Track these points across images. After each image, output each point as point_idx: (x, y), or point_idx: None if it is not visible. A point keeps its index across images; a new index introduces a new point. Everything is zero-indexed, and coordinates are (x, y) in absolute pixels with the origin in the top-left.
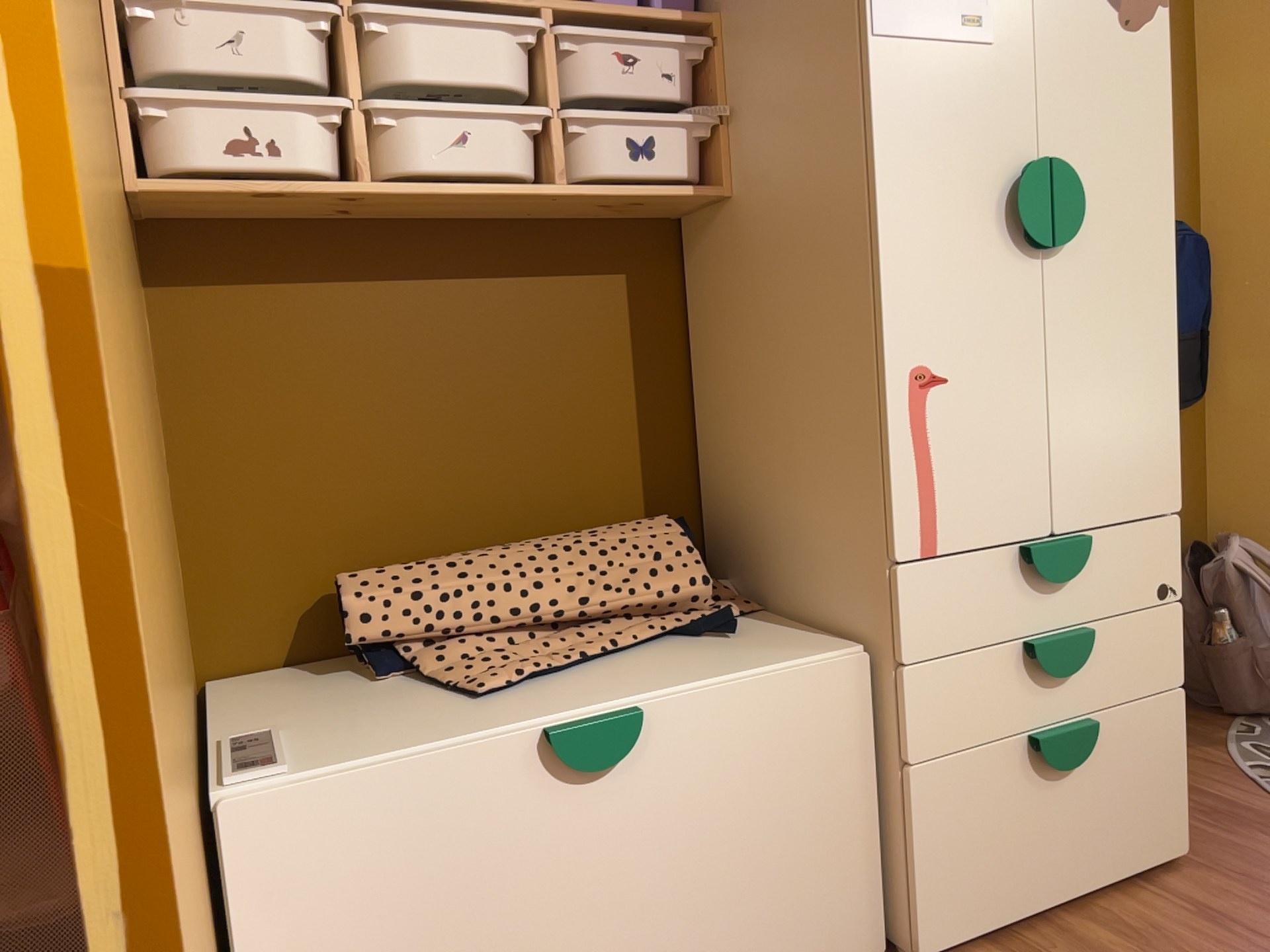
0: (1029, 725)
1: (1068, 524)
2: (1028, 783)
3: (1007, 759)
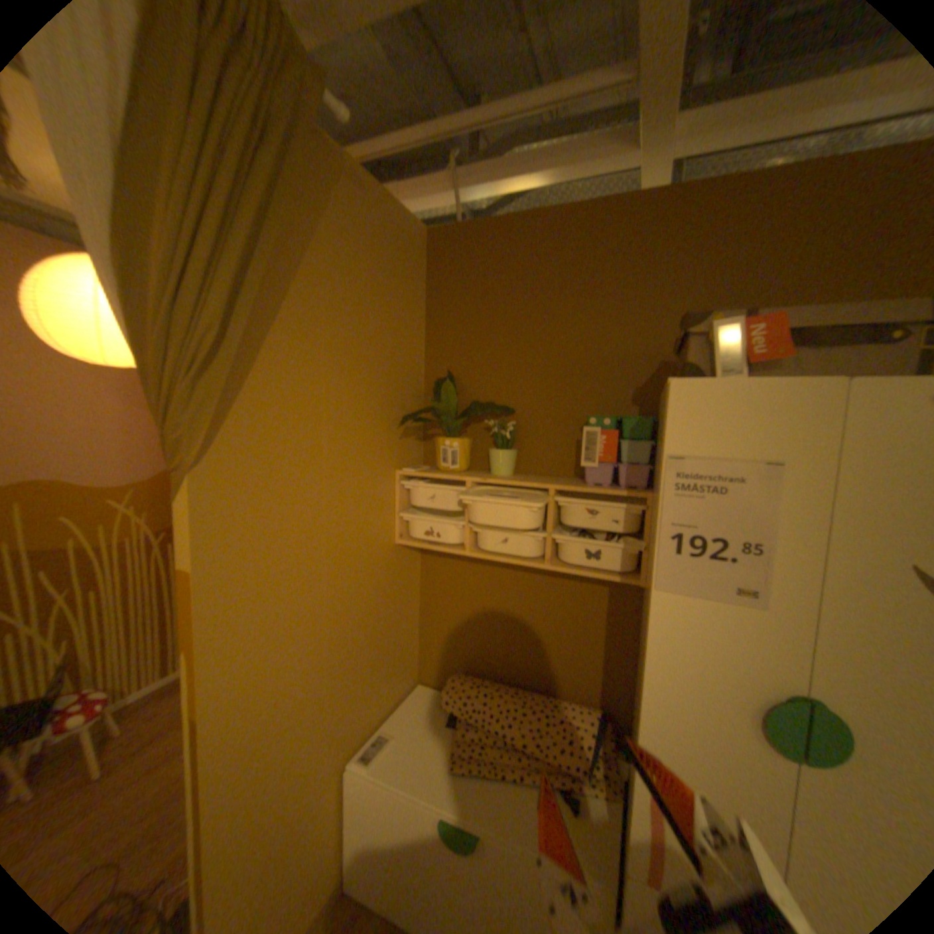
0: None
1: None
2: None
3: None
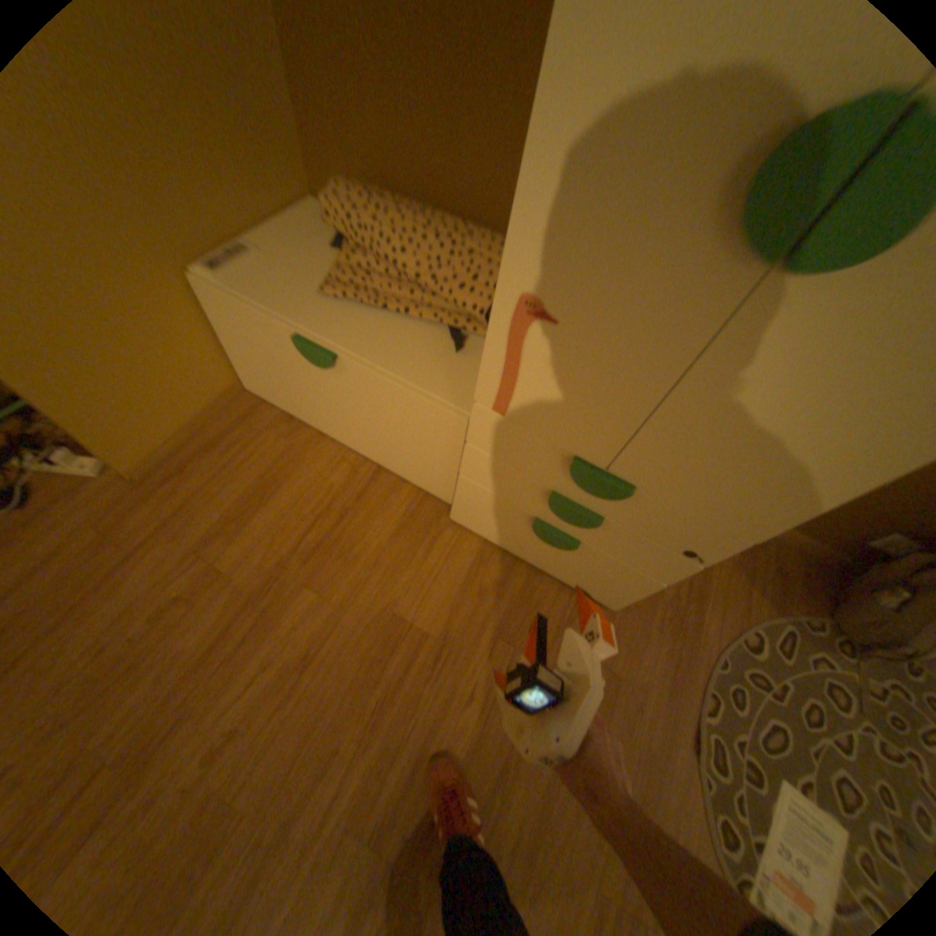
0: (535, 515)
1: (624, 475)
2: (525, 527)
3: (517, 513)
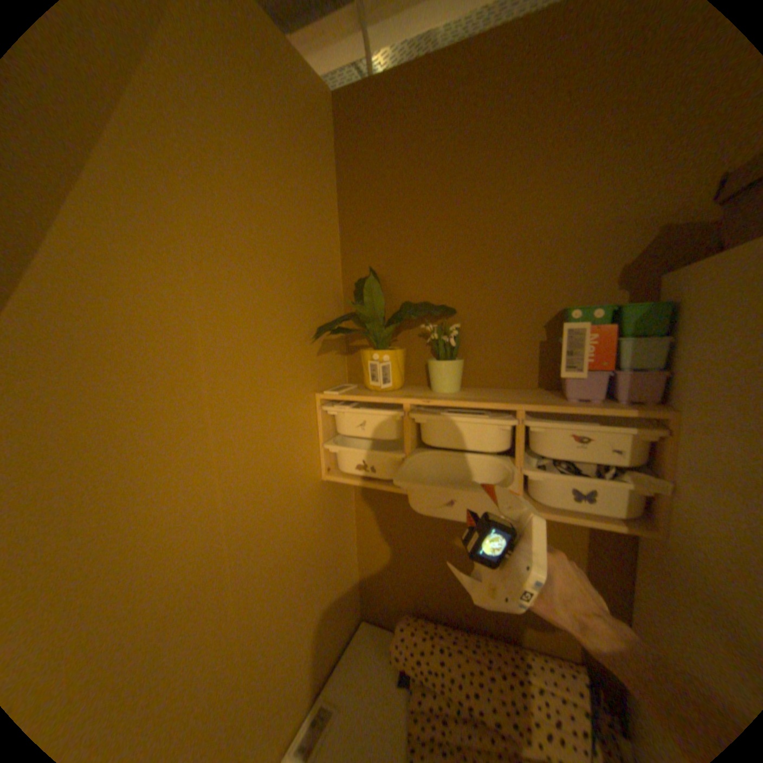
0: None
1: None
2: None
3: None
